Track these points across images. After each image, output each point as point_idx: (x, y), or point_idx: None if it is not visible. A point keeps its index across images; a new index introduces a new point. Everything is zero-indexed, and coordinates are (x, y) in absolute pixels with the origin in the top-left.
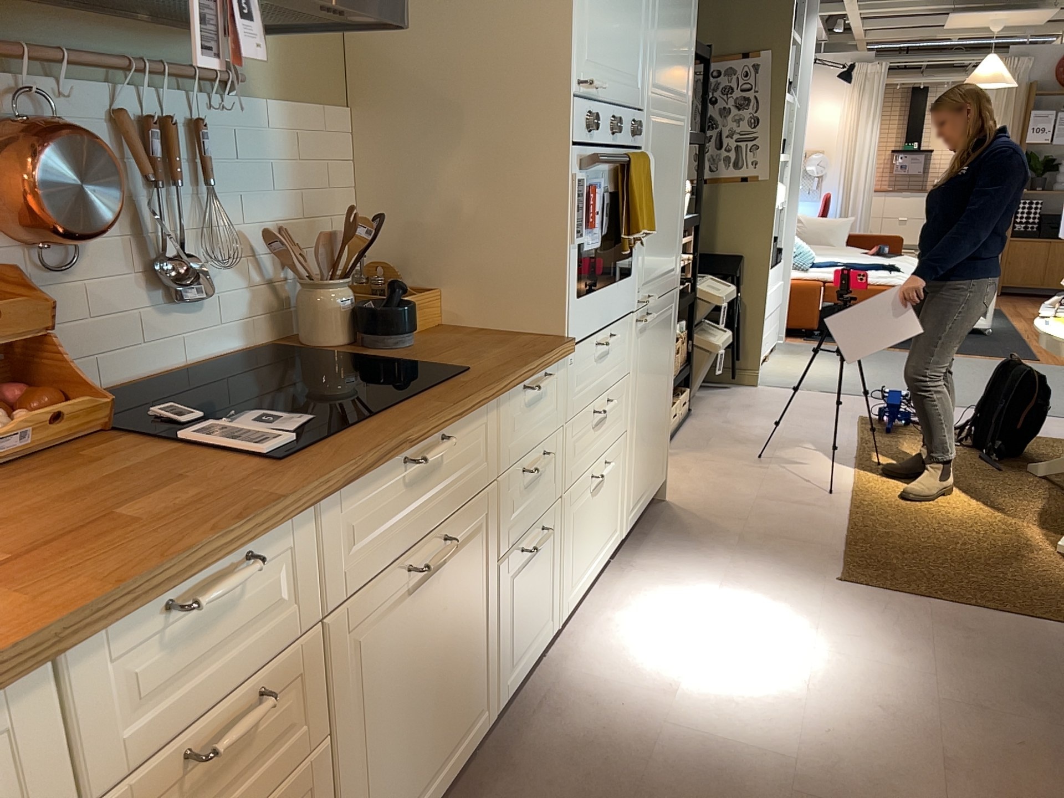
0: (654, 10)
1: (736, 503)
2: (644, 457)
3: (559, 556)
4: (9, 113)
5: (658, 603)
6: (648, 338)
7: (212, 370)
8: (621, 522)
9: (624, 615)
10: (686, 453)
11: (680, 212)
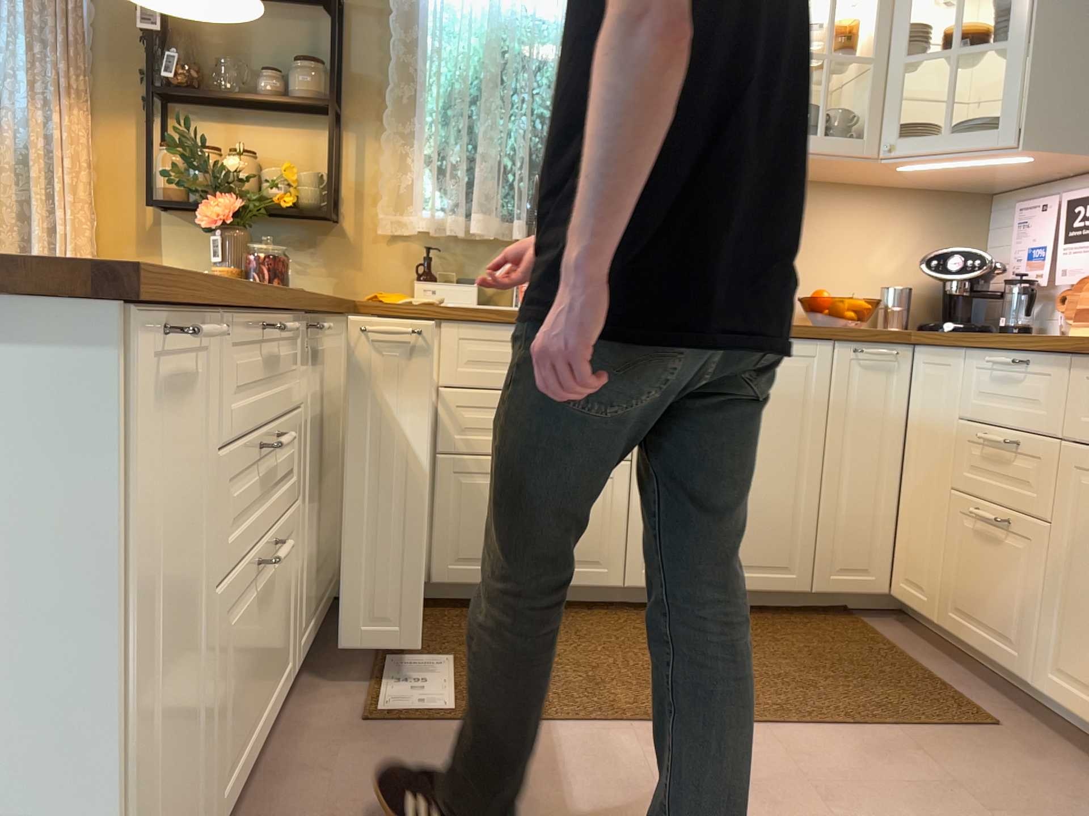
0: None
1: None
2: None
3: None
4: None
5: None
6: None
7: None
8: None
9: None
10: None
11: None
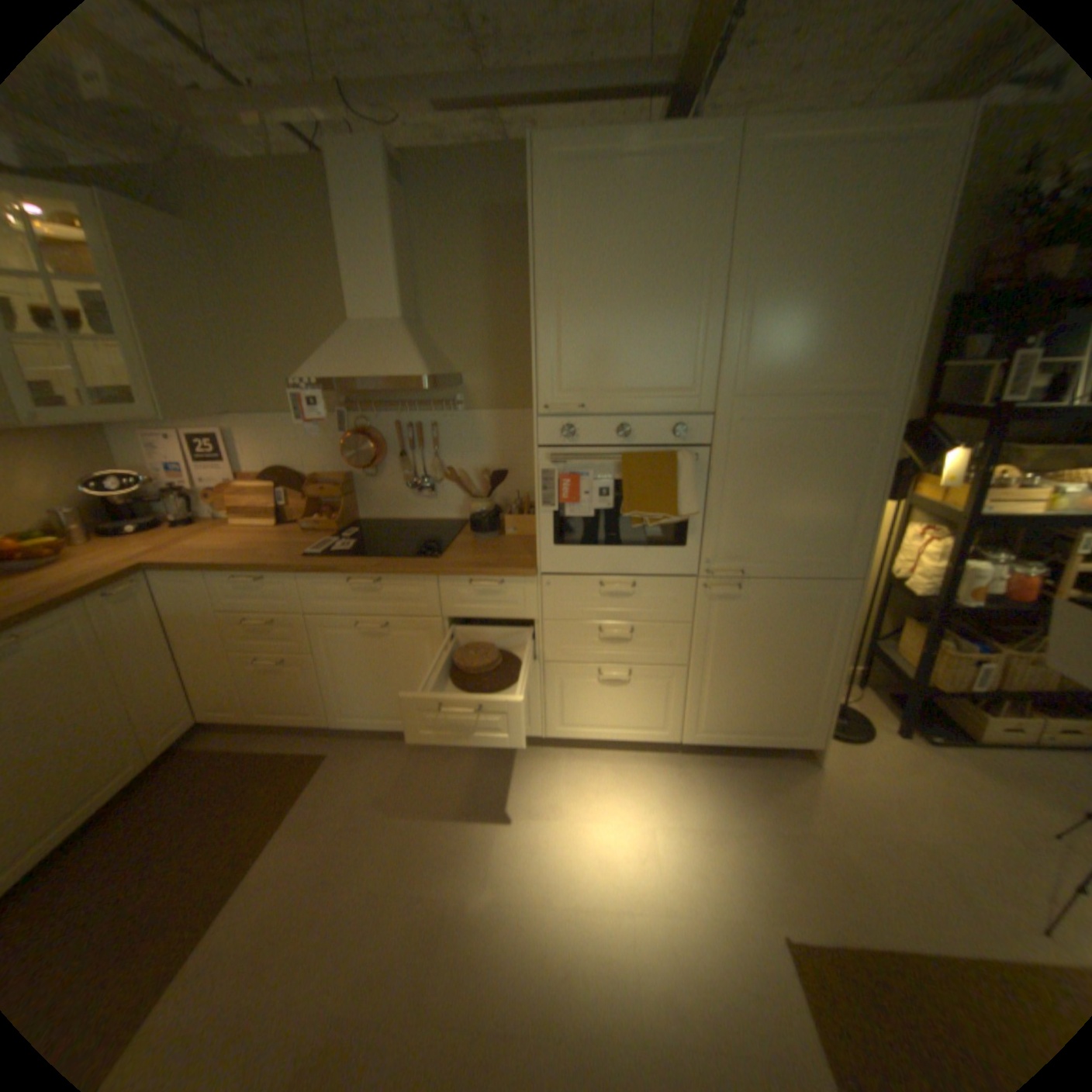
0: (731, 320)
1: (883, 827)
2: (739, 703)
3: (540, 695)
4: (360, 424)
5: (640, 793)
6: (741, 606)
7: (431, 524)
8: (674, 729)
9: (609, 776)
10: (959, 767)
11: (862, 506)
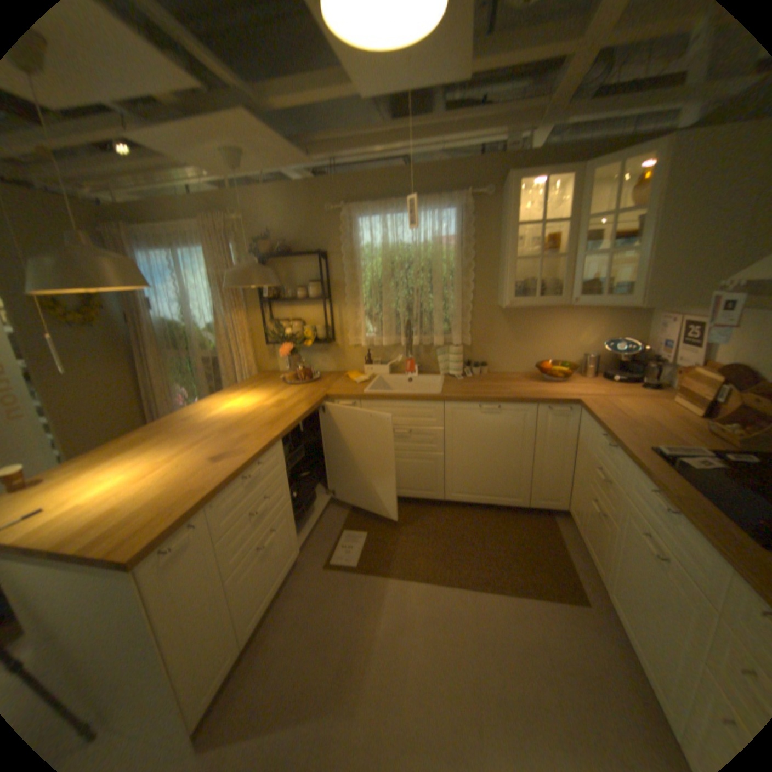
0: None
1: None
2: None
3: None
4: None
5: None
6: None
7: None
8: None
9: None
10: None
11: None
